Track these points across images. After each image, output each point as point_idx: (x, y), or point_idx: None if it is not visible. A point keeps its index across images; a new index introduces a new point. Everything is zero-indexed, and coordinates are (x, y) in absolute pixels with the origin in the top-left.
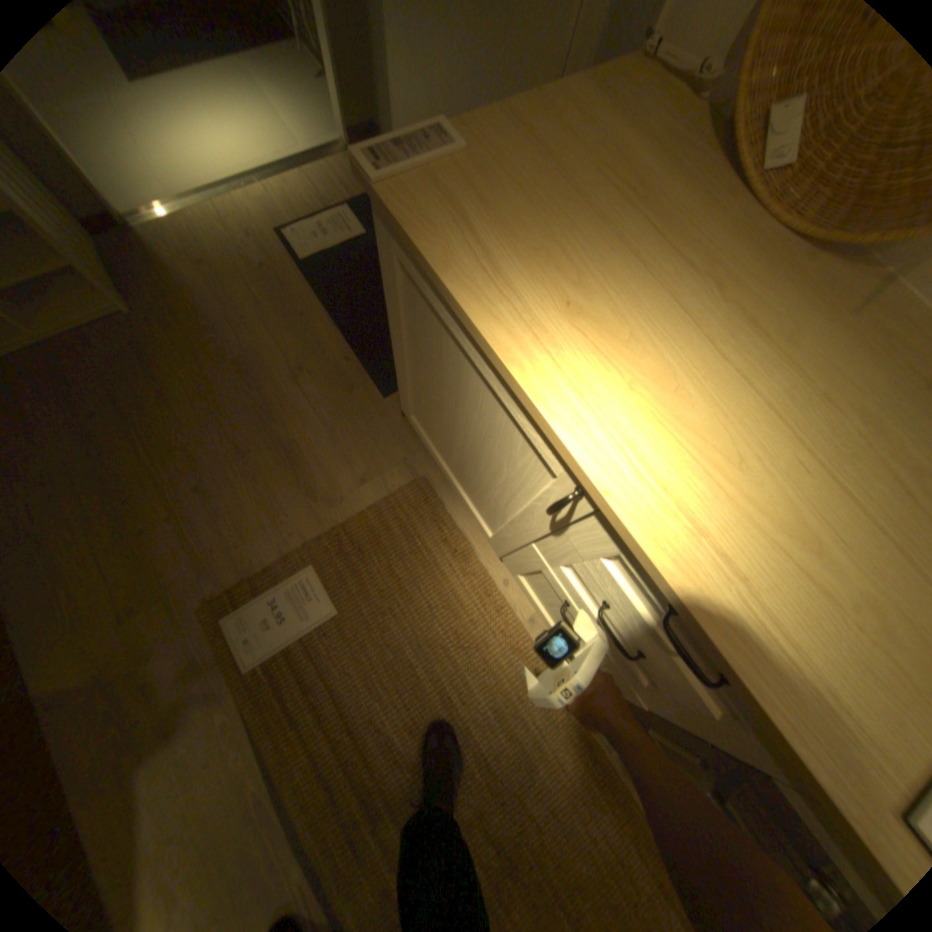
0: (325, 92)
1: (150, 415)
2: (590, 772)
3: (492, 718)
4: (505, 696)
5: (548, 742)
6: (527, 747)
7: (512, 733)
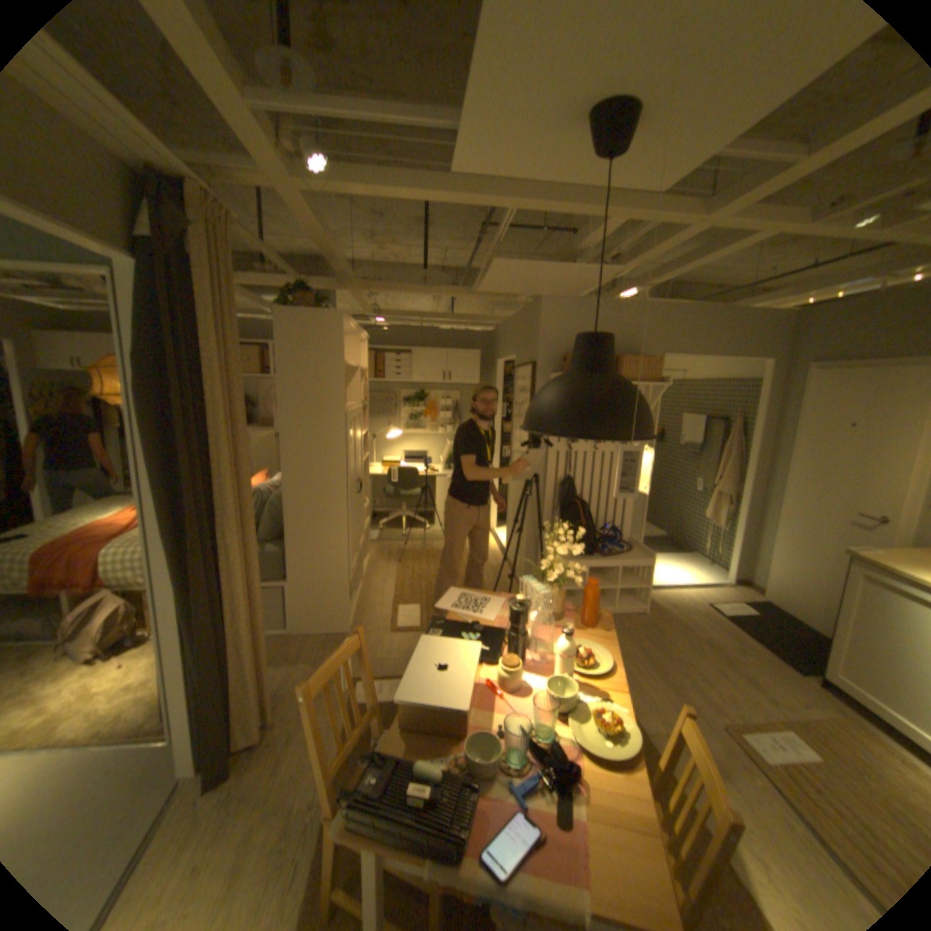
0: (716, 569)
1: (669, 648)
2: None
3: None
4: None
5: None
6: None
7: None
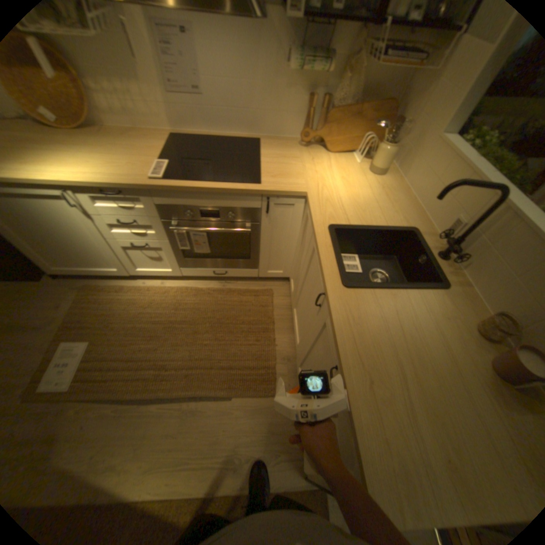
0: None
1: None
2: (212, 294)
3: (172, 312)
4: (170, 304)
5: (194, 300)
6: (189, 307)
7: (181, 309)
